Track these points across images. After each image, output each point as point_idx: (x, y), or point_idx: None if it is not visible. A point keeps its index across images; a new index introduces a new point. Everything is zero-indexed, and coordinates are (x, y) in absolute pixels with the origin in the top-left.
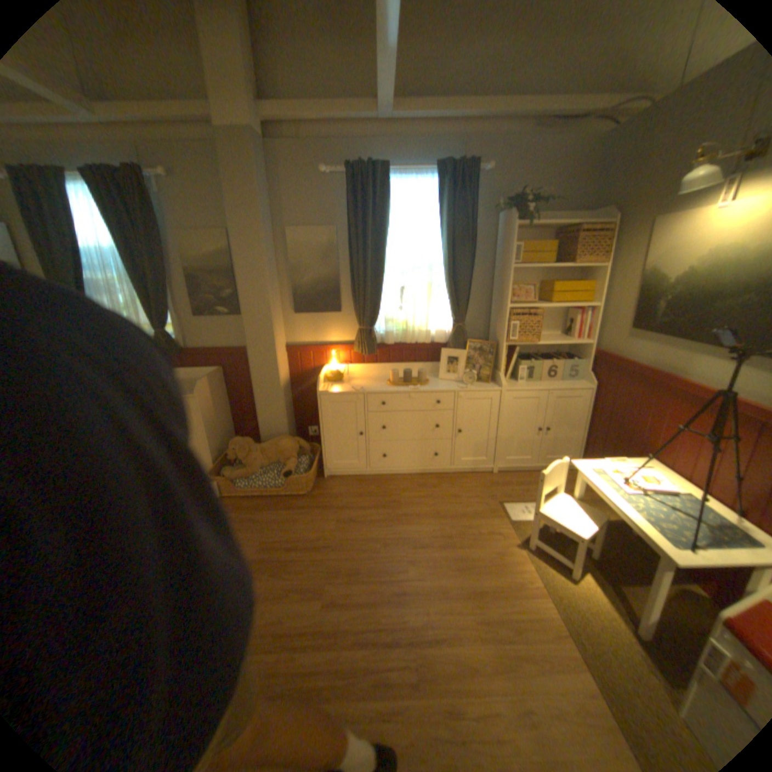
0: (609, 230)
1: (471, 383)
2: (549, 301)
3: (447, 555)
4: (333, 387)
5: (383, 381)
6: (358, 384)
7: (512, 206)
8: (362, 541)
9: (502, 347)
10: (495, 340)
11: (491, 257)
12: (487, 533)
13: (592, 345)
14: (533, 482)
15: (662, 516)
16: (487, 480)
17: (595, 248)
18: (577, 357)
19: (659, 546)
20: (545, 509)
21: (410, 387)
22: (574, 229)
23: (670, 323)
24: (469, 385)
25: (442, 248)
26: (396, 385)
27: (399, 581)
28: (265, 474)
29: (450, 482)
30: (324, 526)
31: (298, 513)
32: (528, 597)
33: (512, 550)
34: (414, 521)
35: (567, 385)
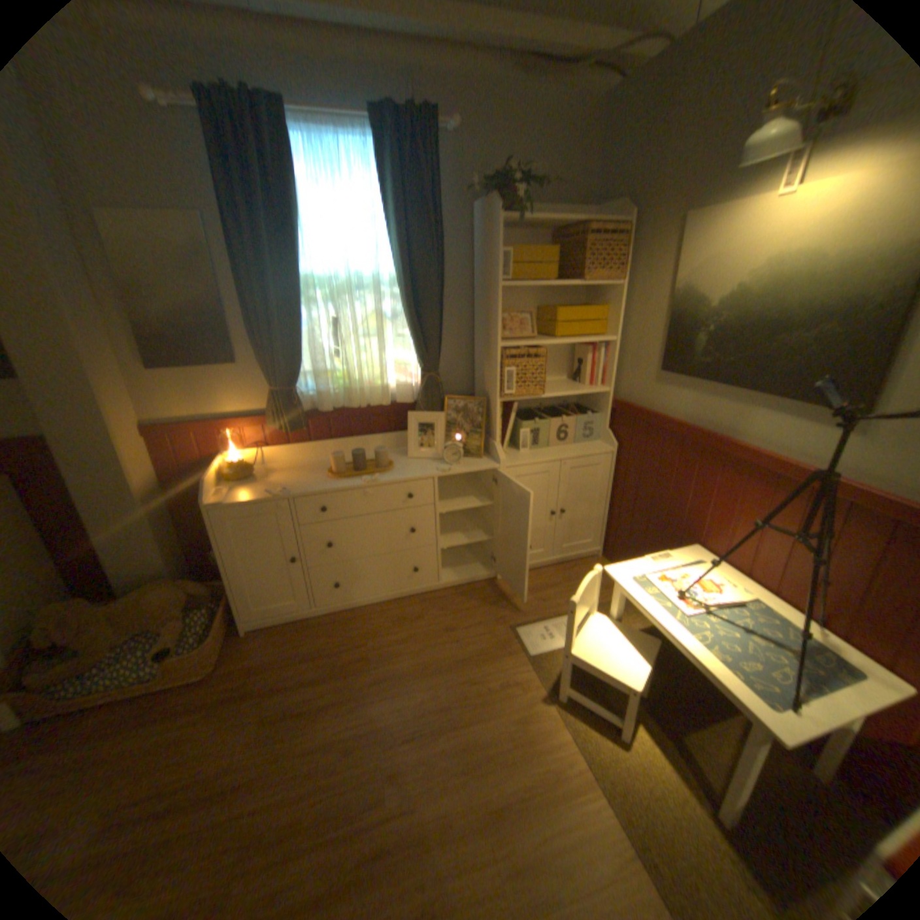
0: (624, 232)
1: (456, 461)
2: (553, 335)
3: (444, 746)
4: (233, 493)
5: (321, 471)
6: (278, 481)
7: (492, 192)
8: (304, 756)
9: (495, 405)
10: (484, 395)
11: (468, 271)
12: (500, 687)
13: (609, 394)
14: (550, 584)
15: (739, 650)
16: (491, 593)
17: (606, 259)
18: (590, 410)
19: (752, 710)
20: (579, 649)
21: (365, 479)
22: (581, 229)
23: (715, 365)
24: (455, 465)
25: (394, 254)
26: (343, 477)
27: (370, 826)
28: (118, 662)
29: (441, 606)
30: (236, 741)
31: (187, 722)
32: (570, 796)
33: (538, 711)
34: (390, 690)
35: (583, 450)
